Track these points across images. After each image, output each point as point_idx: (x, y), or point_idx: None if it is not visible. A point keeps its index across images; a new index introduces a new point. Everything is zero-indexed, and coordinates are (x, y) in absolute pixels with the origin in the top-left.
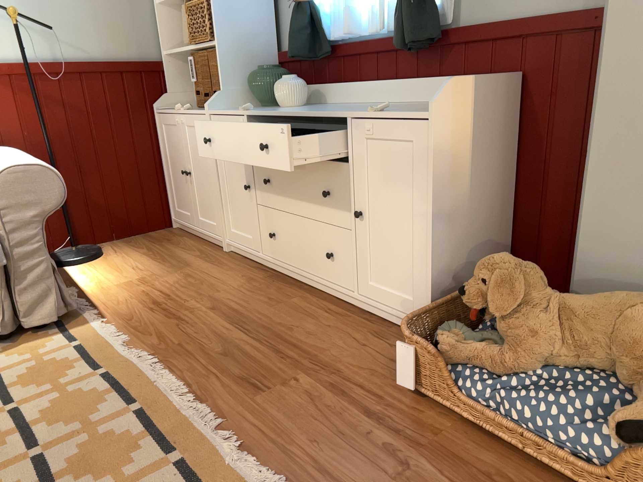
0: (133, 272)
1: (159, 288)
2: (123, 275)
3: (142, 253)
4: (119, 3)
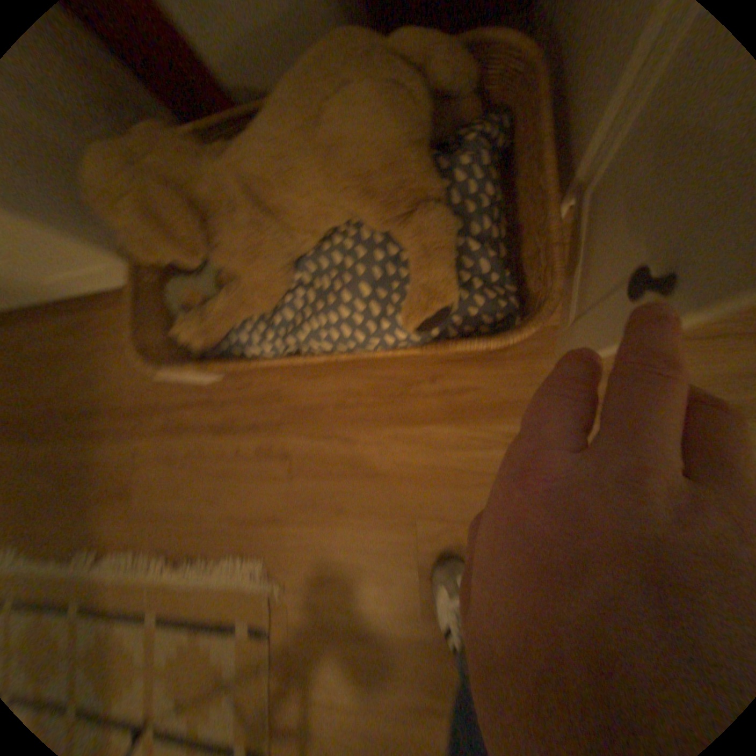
0: None
1: None
2: None
3: None
4: None
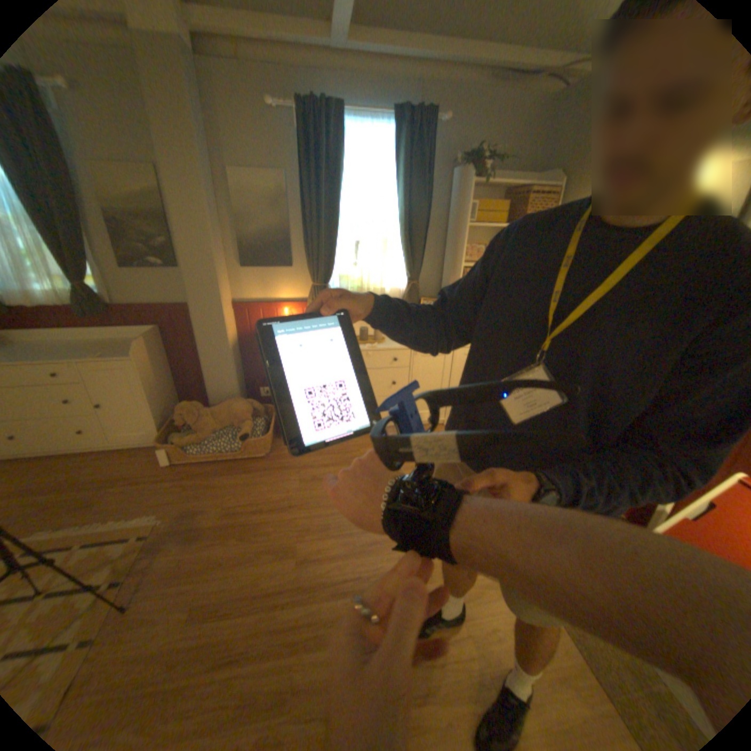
0: None
1: None
2: None
3: None
4: None
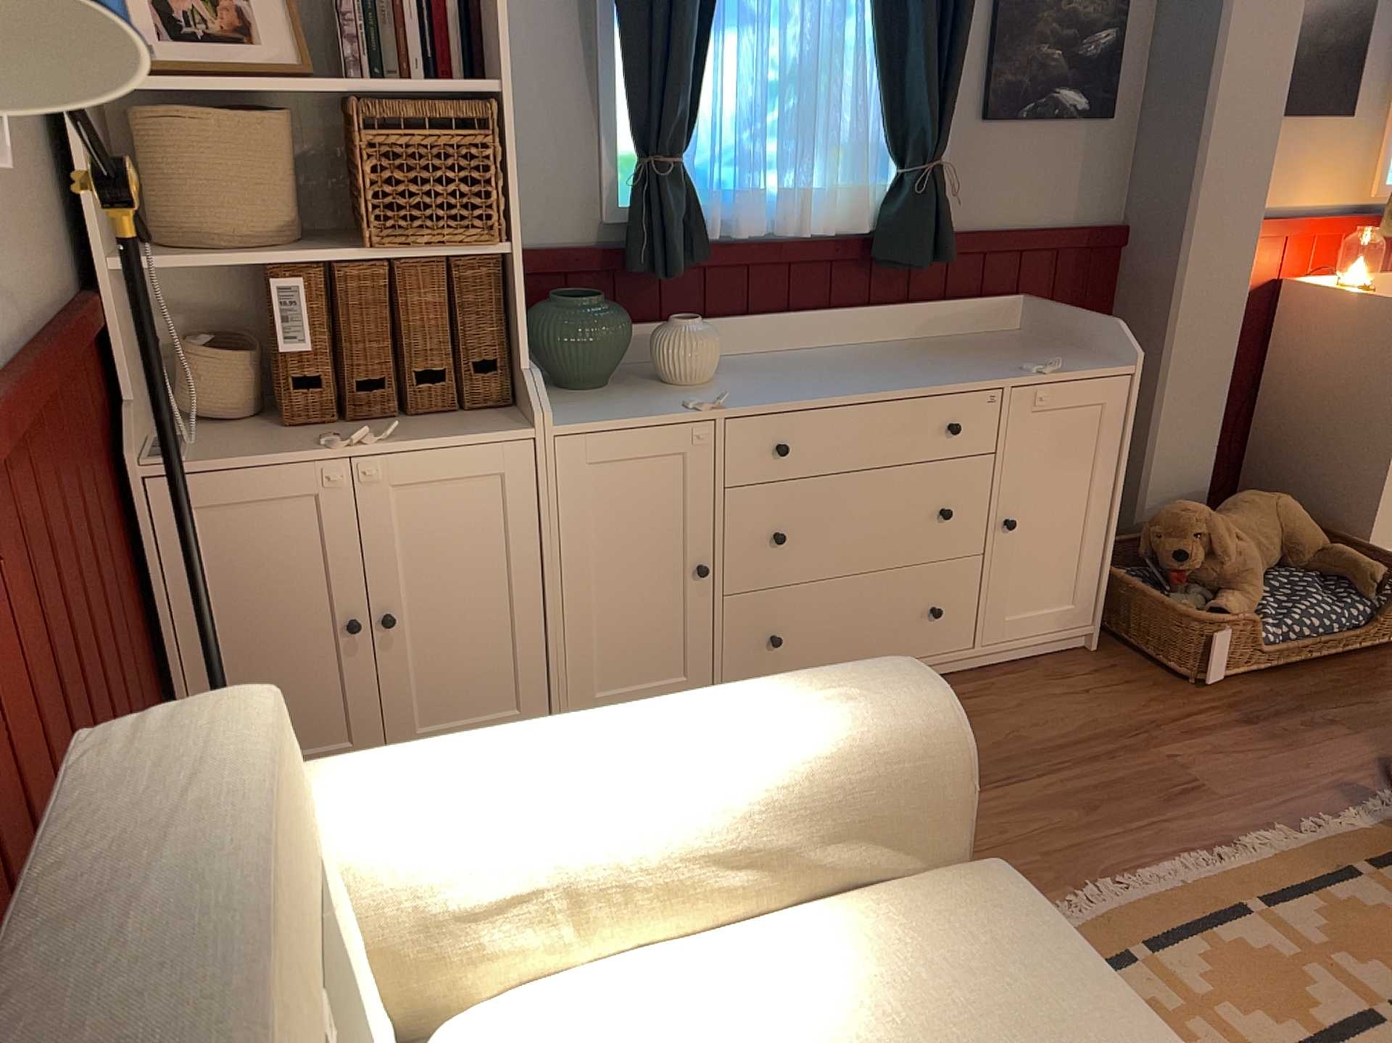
0: None
1: None
2: None
3: None
4: None
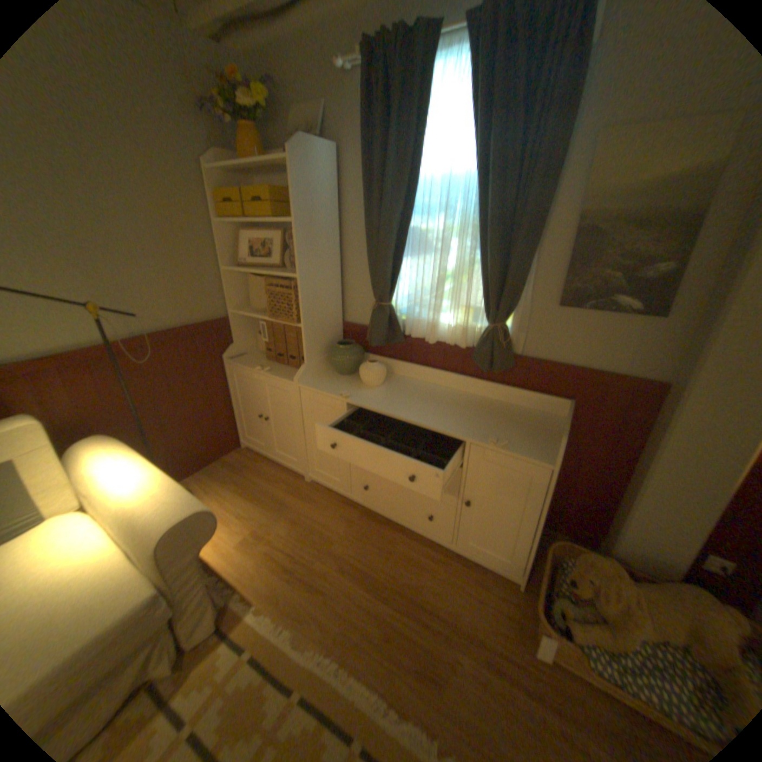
0: (240, 524)
1: (277, 546)
2: (232, 530)
3: (233, 492)
4: (187, 269)
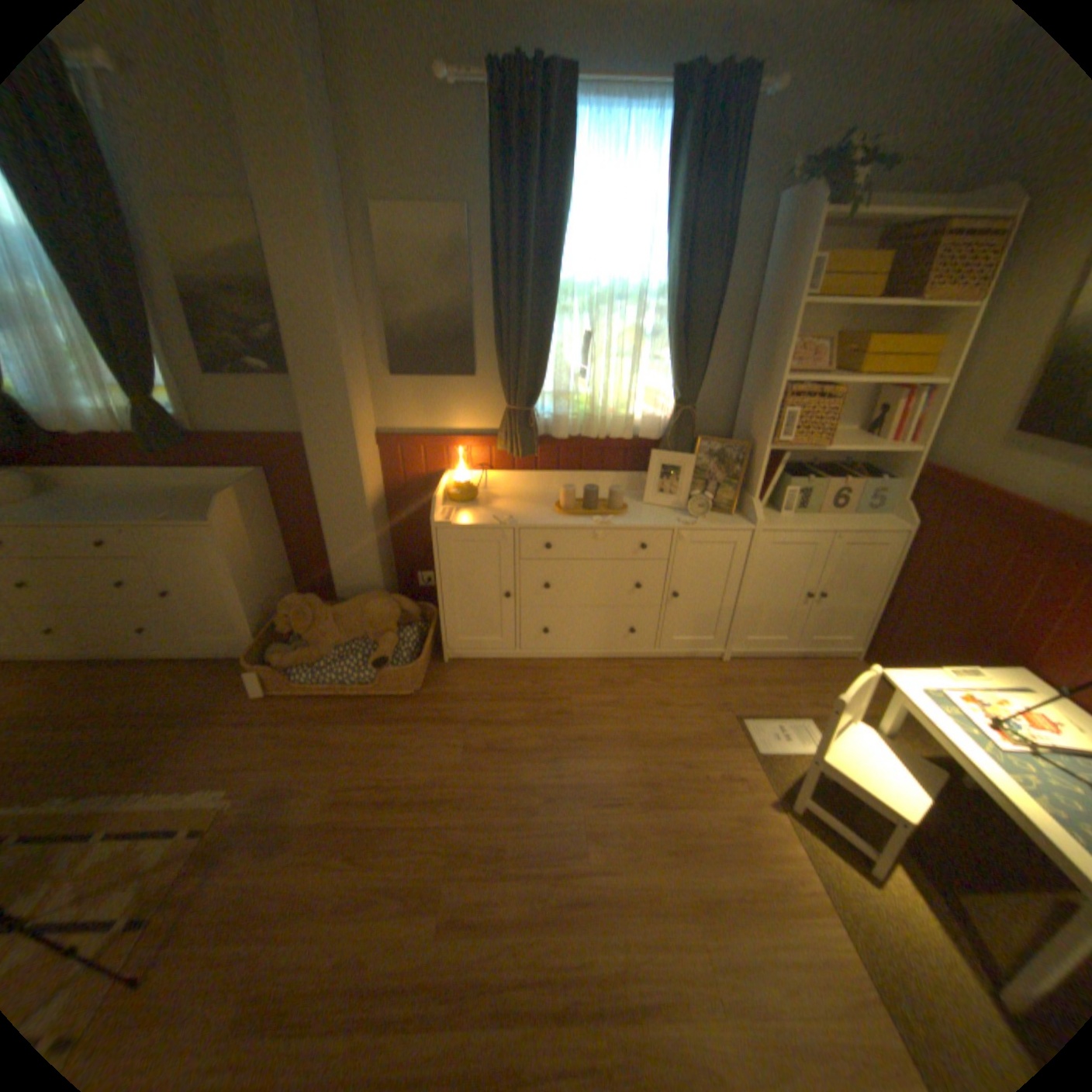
0: None
1: None
2: None
3: None
4: None
